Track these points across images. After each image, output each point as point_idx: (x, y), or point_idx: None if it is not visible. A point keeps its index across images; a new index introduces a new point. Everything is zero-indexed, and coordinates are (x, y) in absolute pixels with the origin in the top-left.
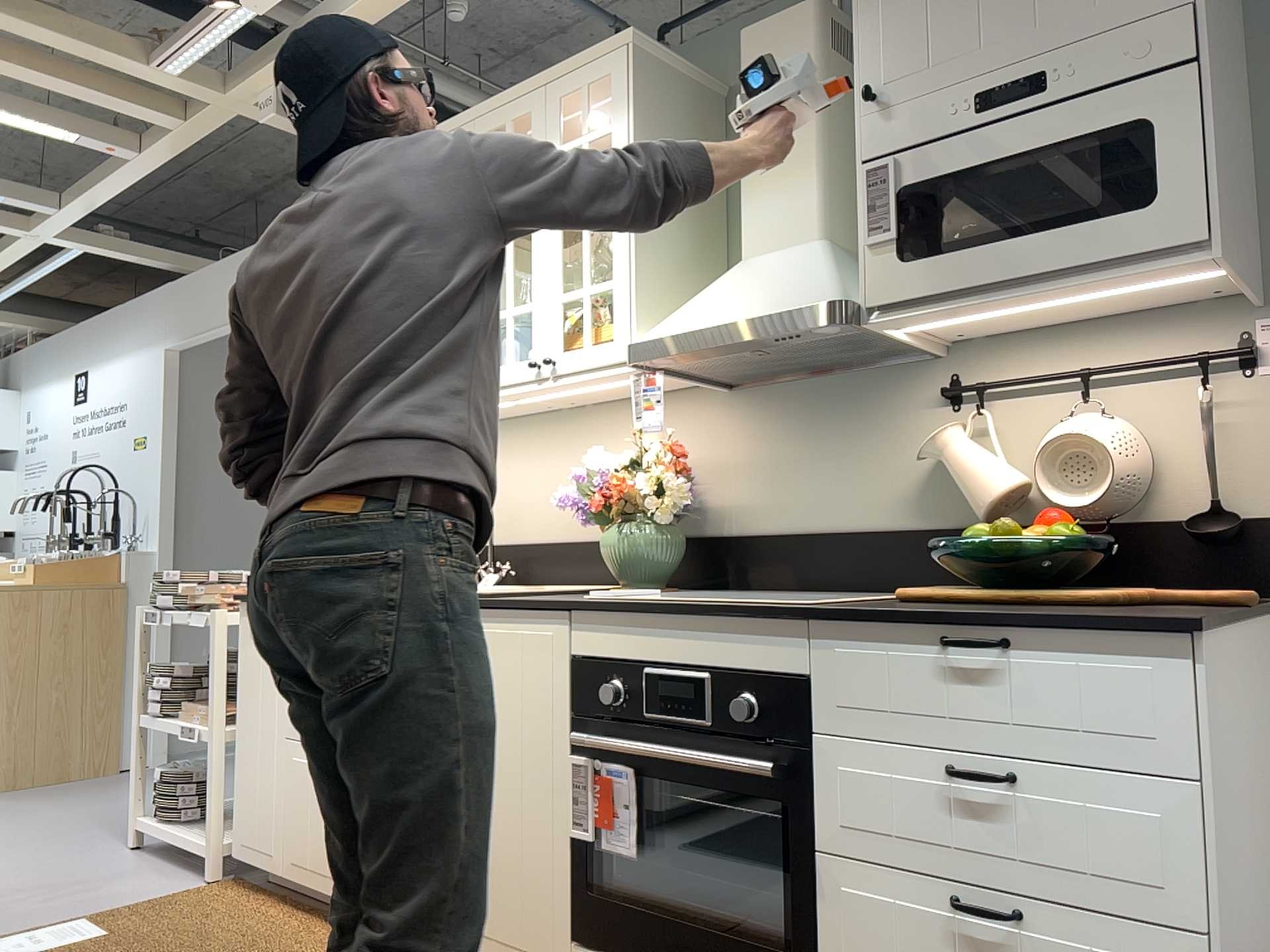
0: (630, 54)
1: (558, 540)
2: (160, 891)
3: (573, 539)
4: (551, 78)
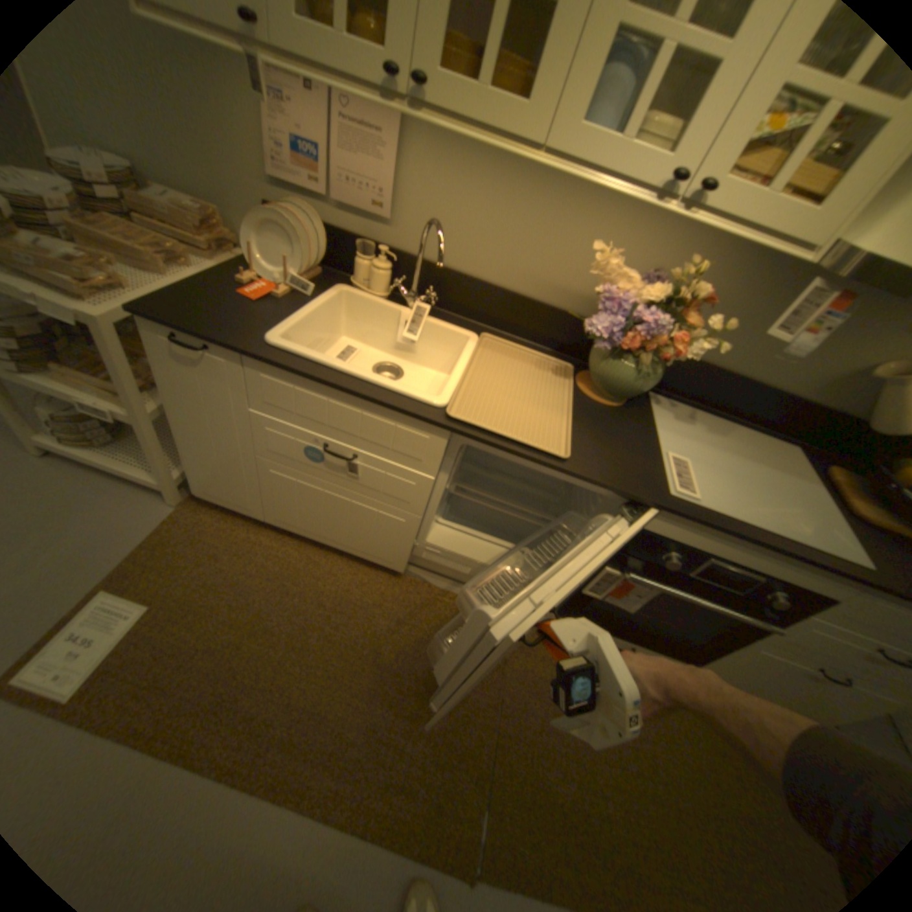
0: None
1: (489, 280)
2: (136, 525)
3: (509, 287)
4: None
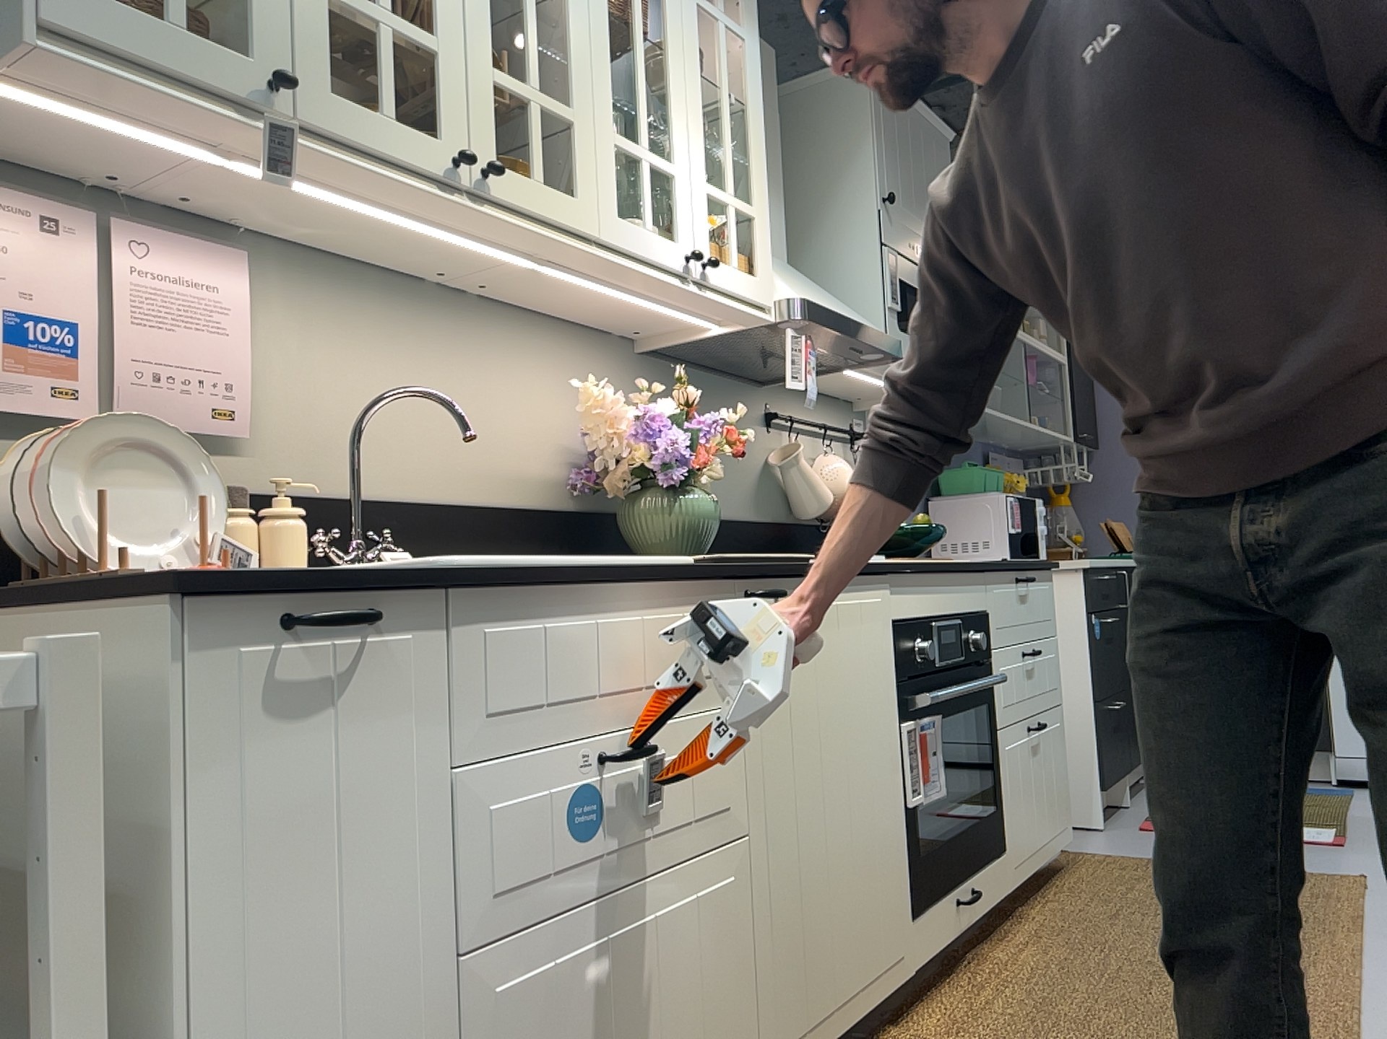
0: None
1: (431, 499)
2: None
3: (459, 501)
4: None
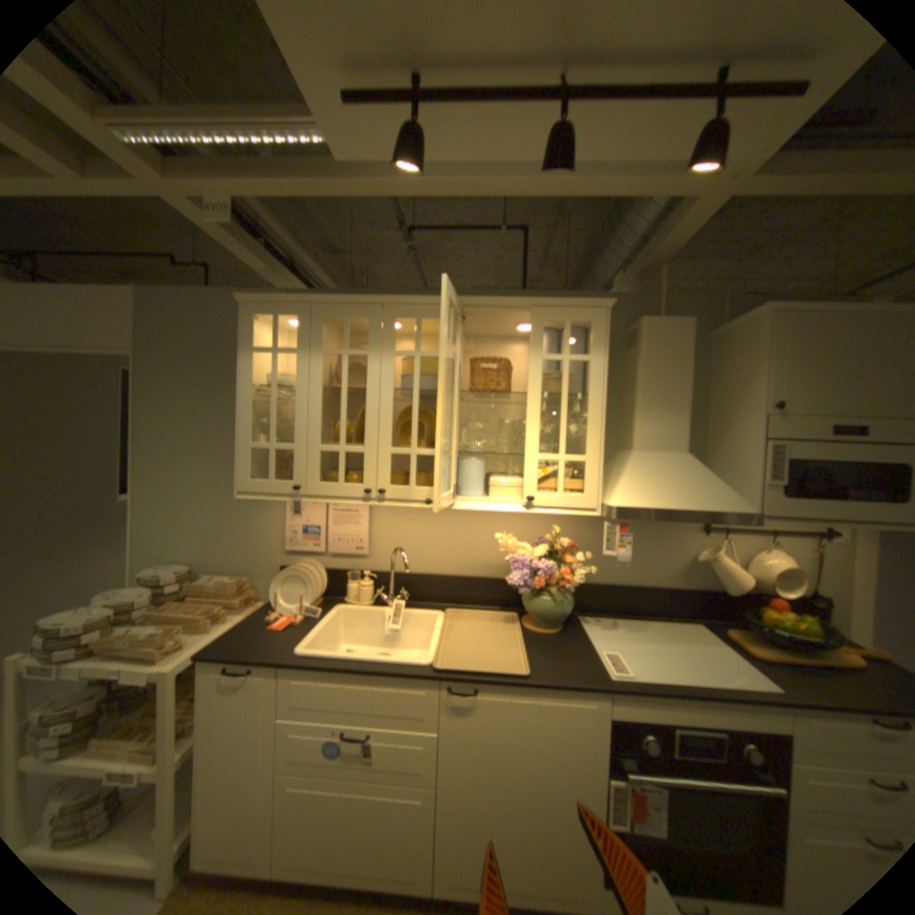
0: (608, 313)
1: (441, 574)
2: None
3: (455, 574)
4: (539, 303)
